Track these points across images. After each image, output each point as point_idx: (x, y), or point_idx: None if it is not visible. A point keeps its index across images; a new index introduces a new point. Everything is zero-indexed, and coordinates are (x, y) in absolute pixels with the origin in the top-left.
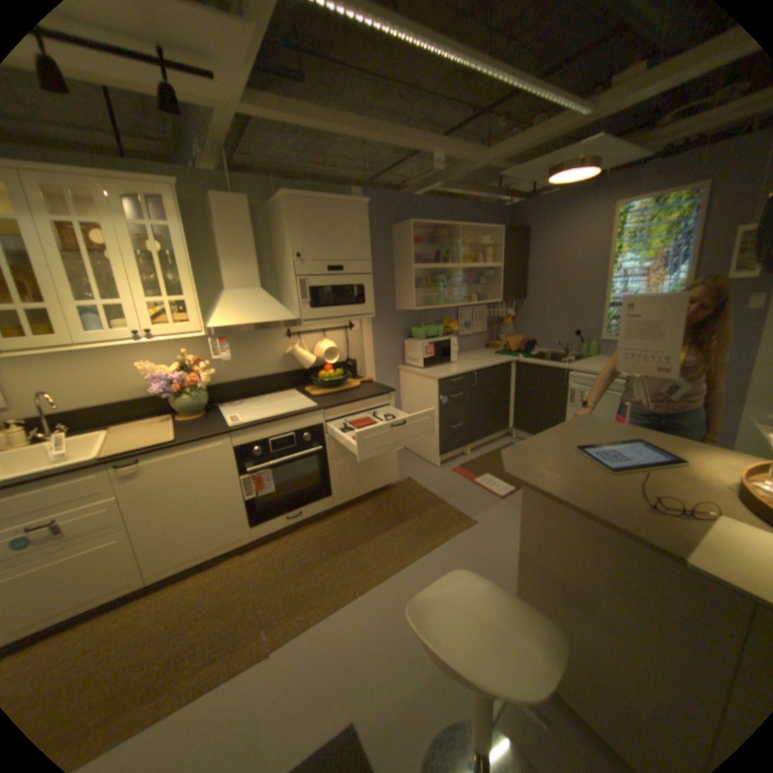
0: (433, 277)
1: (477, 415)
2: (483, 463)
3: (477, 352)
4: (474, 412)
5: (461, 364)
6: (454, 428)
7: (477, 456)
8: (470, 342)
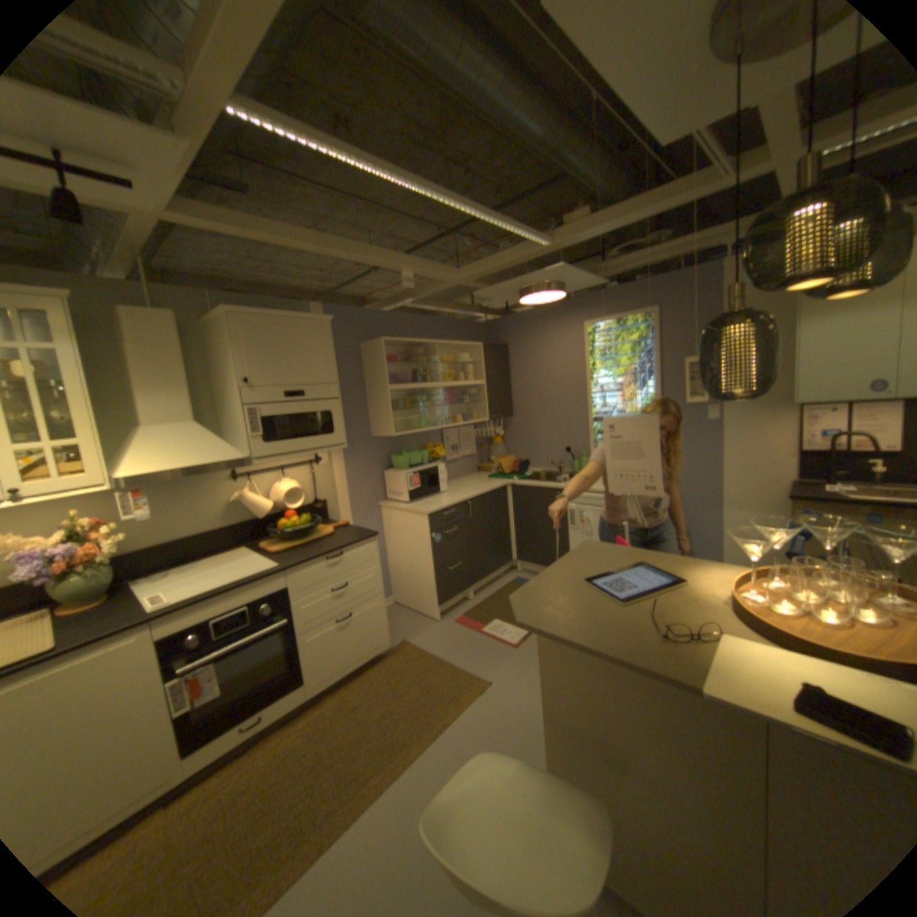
0: (412, 398)
1: (476, 551)
2: (489, 607)
3: (468, 477)
4: (473, 547)
5: (453, 493)
6: (451, 569)
7: (481, 599)
8: (459, 467)
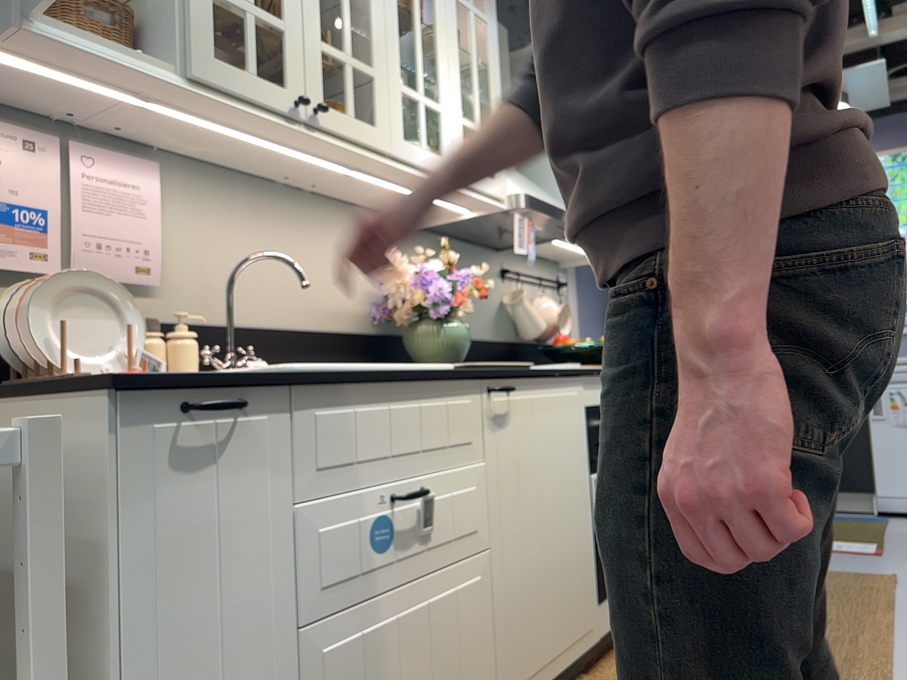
0: None
1: None
2: None
3: None
4: None
5: None
6: None
7: None
8: None
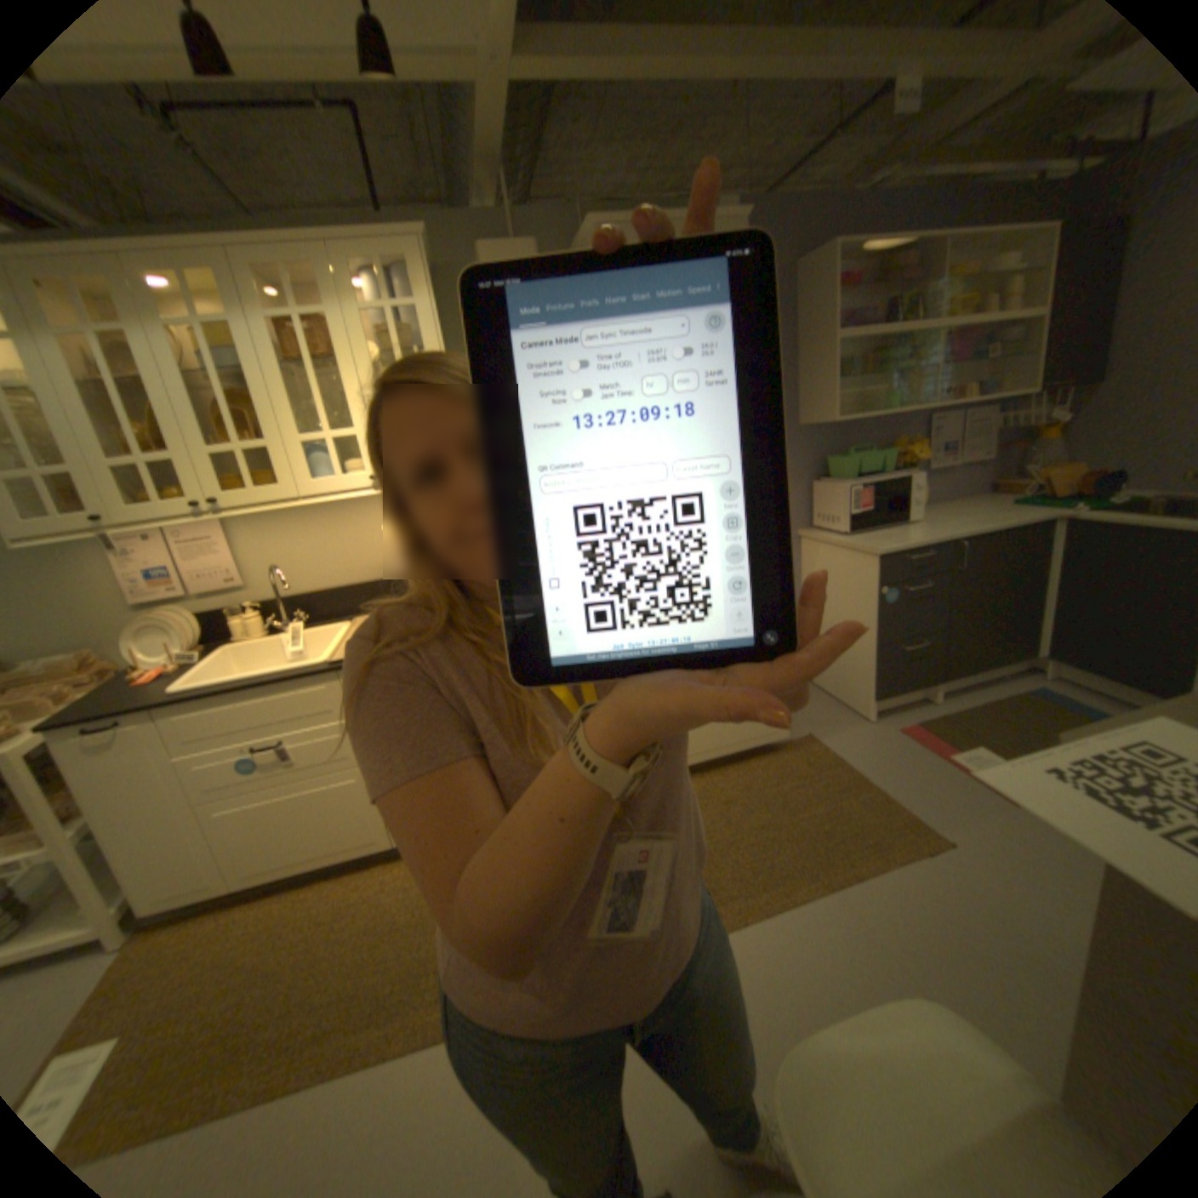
0: (881, 355)
1: (964, 629)
2: (973, 725)
3: (970, 502)
4: (959, 622)
5: (934, 526)
6: (910, 650)
7: (959, 708)
8: (956, 483)
